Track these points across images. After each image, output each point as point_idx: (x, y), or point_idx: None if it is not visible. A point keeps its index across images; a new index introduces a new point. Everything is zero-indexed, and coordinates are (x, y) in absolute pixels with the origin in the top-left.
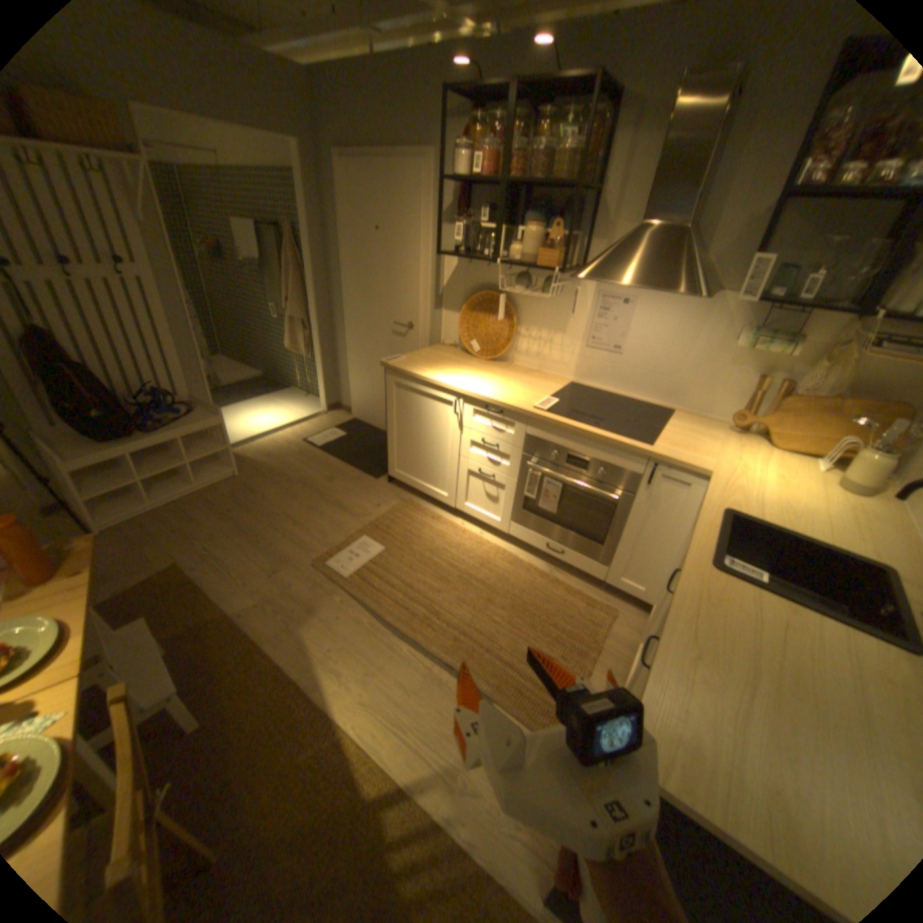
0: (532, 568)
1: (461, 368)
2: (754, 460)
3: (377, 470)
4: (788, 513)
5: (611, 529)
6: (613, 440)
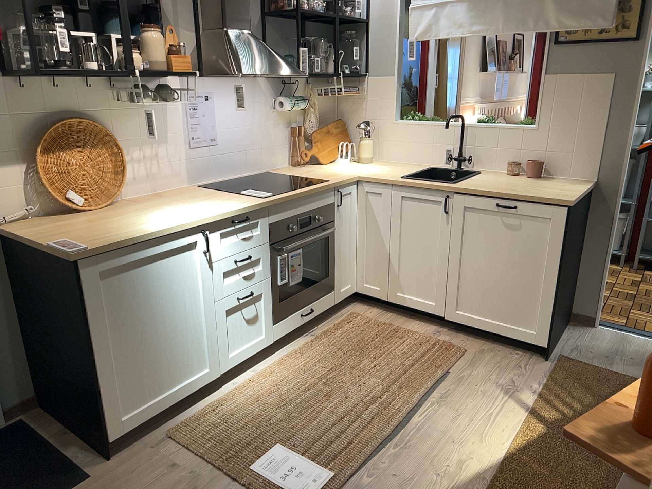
0: (309, 343)
1: (126, 217)
2: (339, 169)
3: (57, 478)
4: (395, 171)
5: (329, 258)
6: (321, 186)
